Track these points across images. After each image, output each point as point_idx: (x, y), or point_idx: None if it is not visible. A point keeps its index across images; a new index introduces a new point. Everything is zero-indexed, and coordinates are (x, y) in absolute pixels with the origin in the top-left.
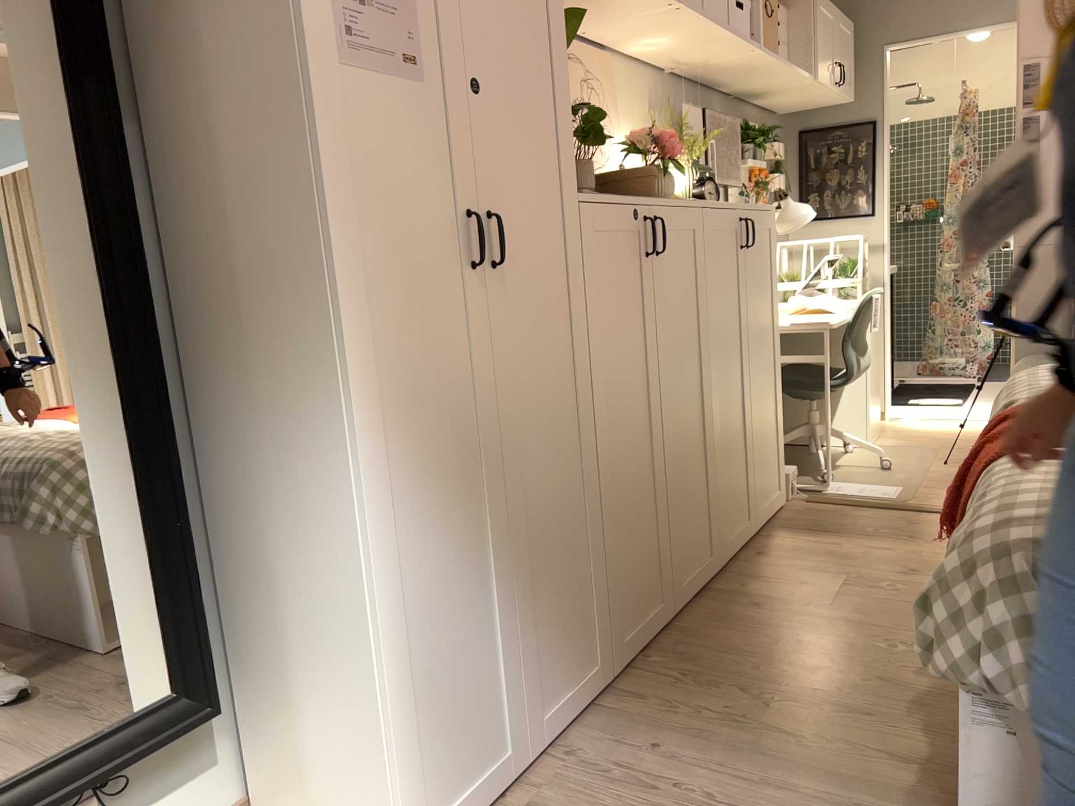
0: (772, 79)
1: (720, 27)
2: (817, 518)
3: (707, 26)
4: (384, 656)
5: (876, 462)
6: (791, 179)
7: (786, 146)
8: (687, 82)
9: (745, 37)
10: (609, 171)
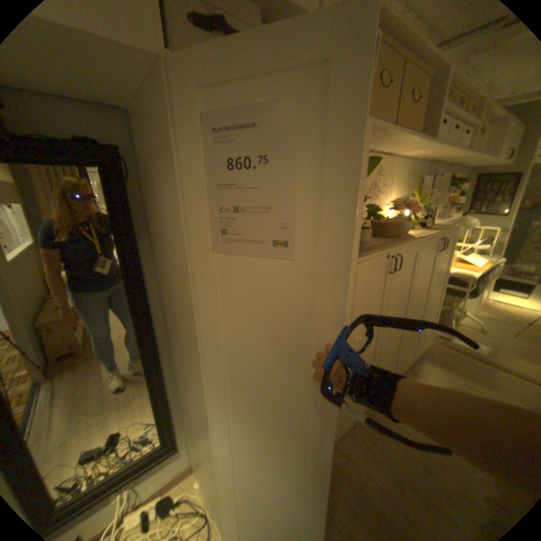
0: (474, 160)
1: (455, 148)
2: (445, 358)
3: (447, 148)
4: (225, 485)
5: (478, 328)
6: (469, 195)
7: (471, 180)
8: (429, 162)
9: (467, 149)
10: (380, 222)
